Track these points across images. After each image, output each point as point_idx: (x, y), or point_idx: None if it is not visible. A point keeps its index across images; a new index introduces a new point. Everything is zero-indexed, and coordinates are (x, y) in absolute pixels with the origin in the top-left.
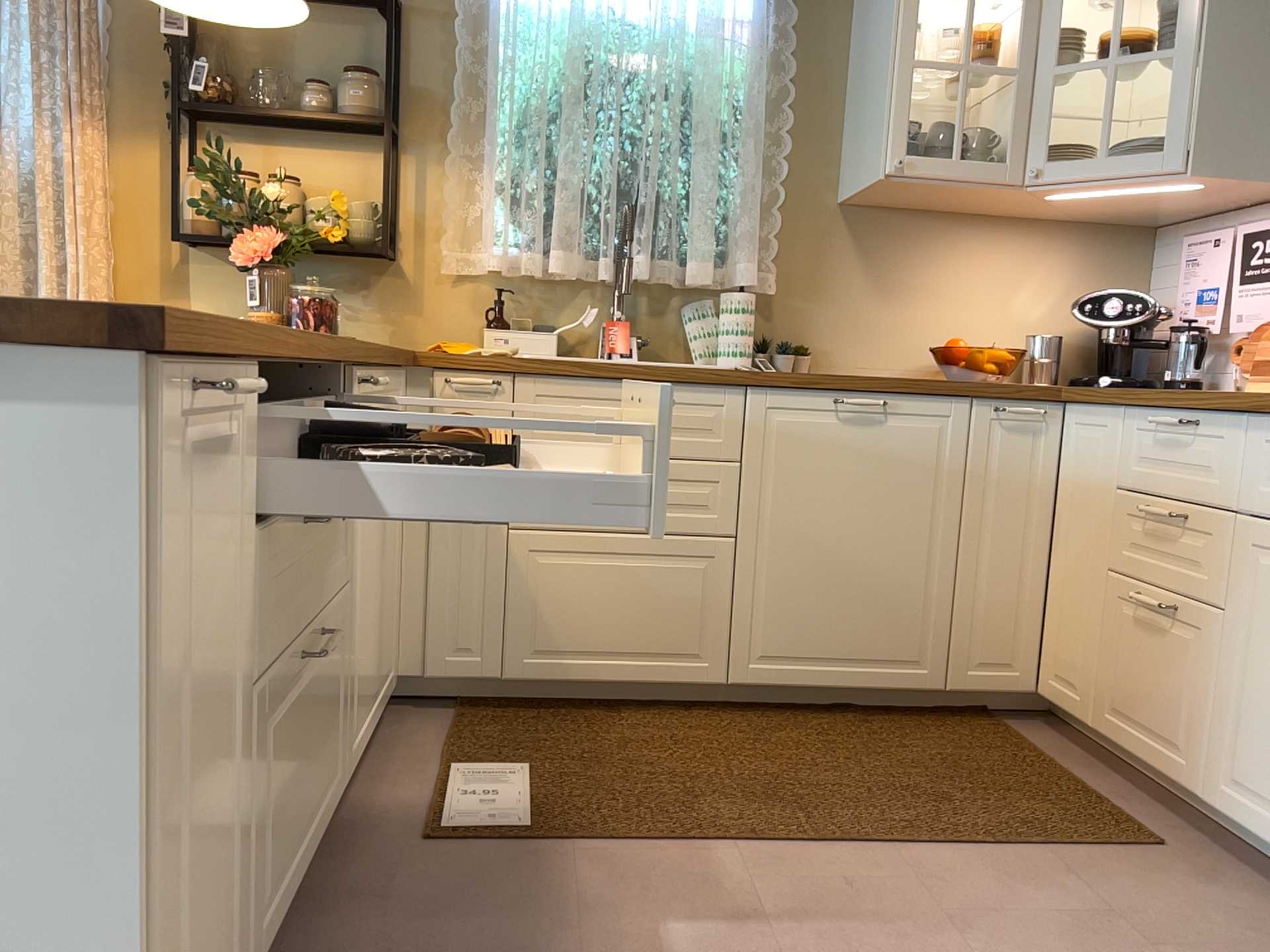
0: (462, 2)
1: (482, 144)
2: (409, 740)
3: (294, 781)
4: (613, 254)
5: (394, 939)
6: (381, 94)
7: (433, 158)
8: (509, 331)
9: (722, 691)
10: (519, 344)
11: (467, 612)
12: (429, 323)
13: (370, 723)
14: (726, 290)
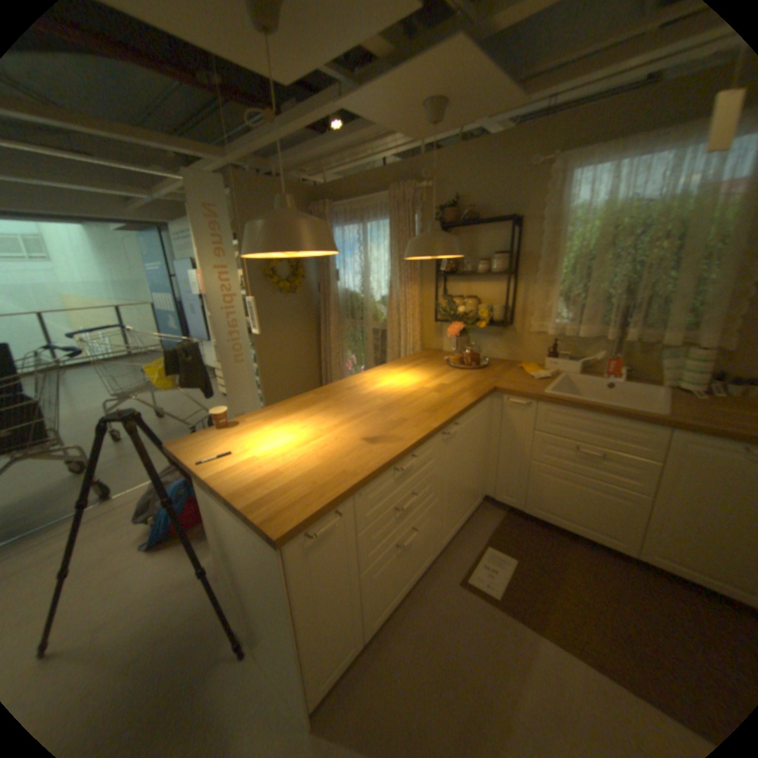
0: (549, 209)
1: (554, 274)
2: (483, 525)
3: (400, 575)
4: (620, 323)
5: (430, 631)
6: (507, 260)
7: (531, 281)
8: (557, 359)
9: (638, 557)
10: (561, 365)
11: (513, 484)
12: (524, 350)
13: (461, 524)
14: (697, 343)
